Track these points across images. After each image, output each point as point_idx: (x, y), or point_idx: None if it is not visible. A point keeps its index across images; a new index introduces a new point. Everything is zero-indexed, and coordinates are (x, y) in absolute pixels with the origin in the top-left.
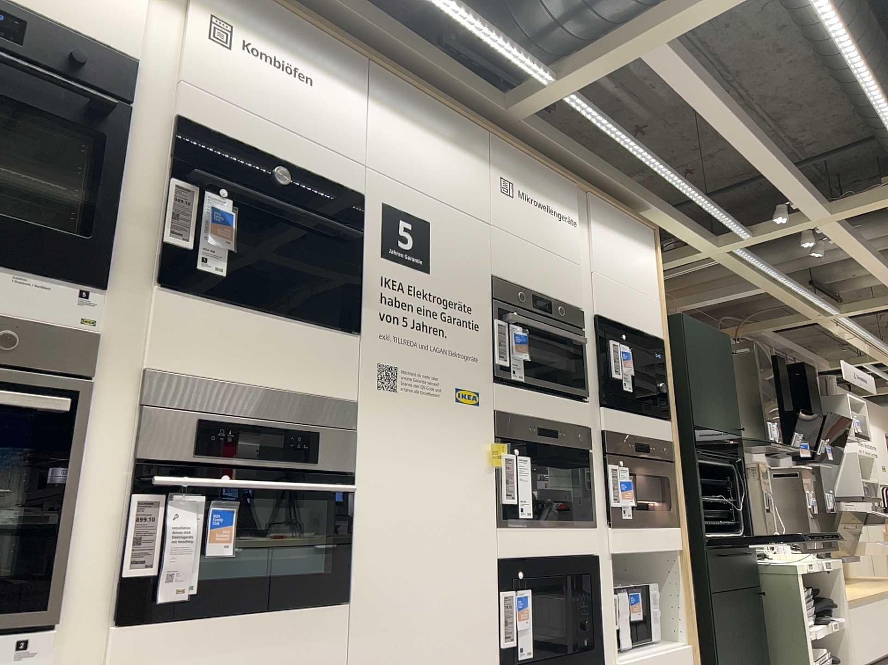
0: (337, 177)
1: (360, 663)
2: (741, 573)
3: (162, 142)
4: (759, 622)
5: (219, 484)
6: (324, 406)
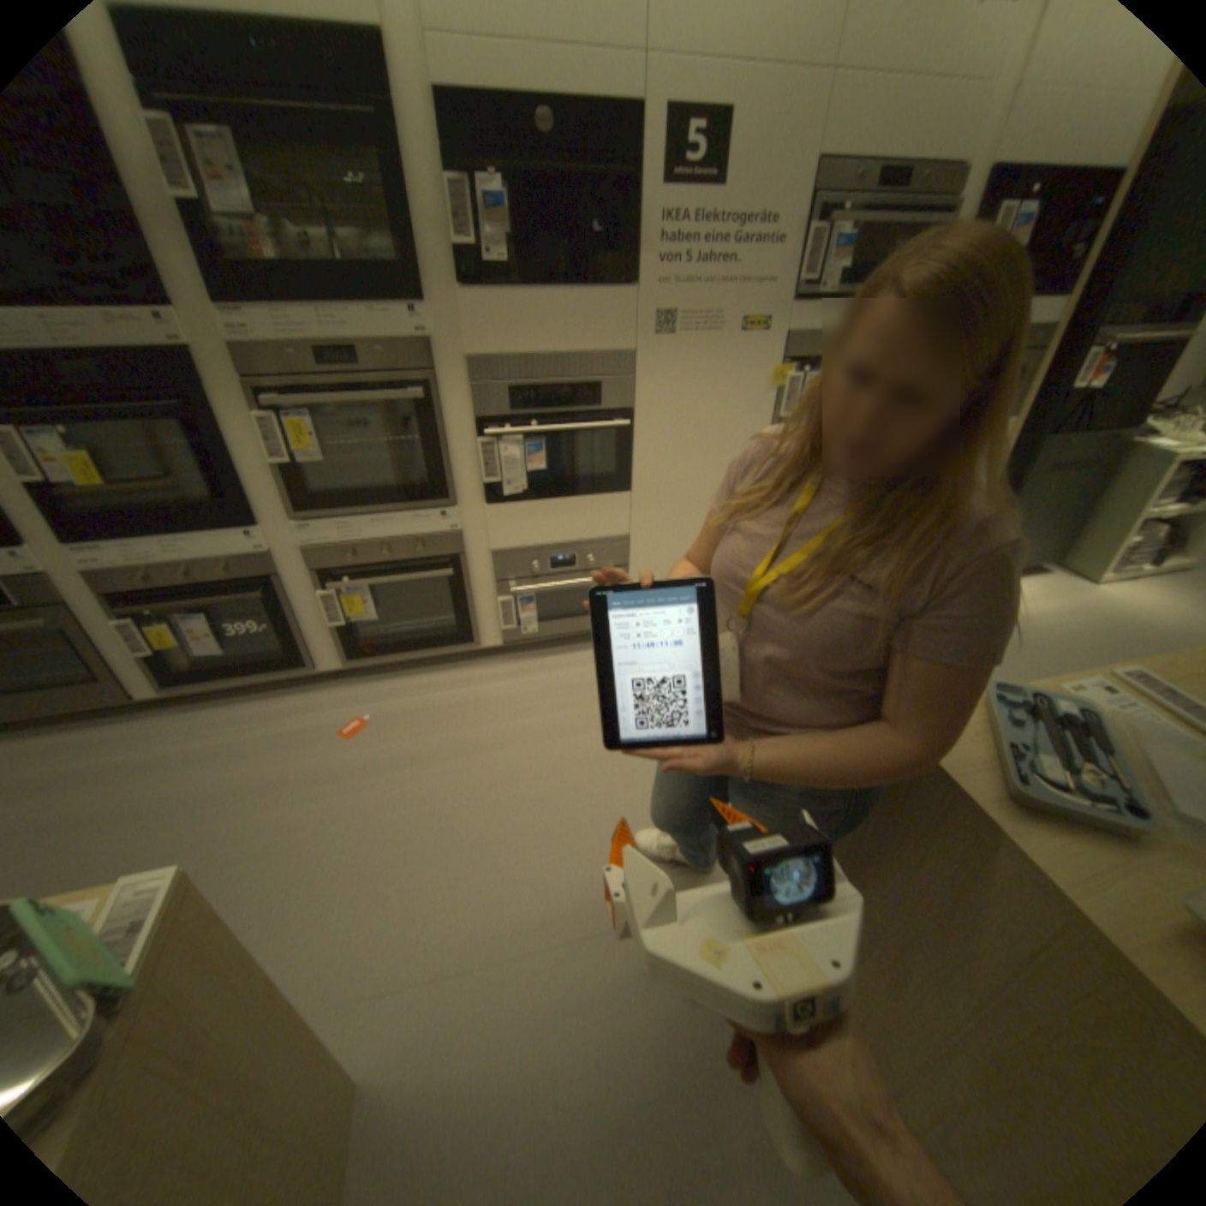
0: (606, 92)
1: (637, 523)
2: (1093, 456)
3: (425, 131)
4: (1093, 497)
5: (524, 432)
6: (603, 361)
